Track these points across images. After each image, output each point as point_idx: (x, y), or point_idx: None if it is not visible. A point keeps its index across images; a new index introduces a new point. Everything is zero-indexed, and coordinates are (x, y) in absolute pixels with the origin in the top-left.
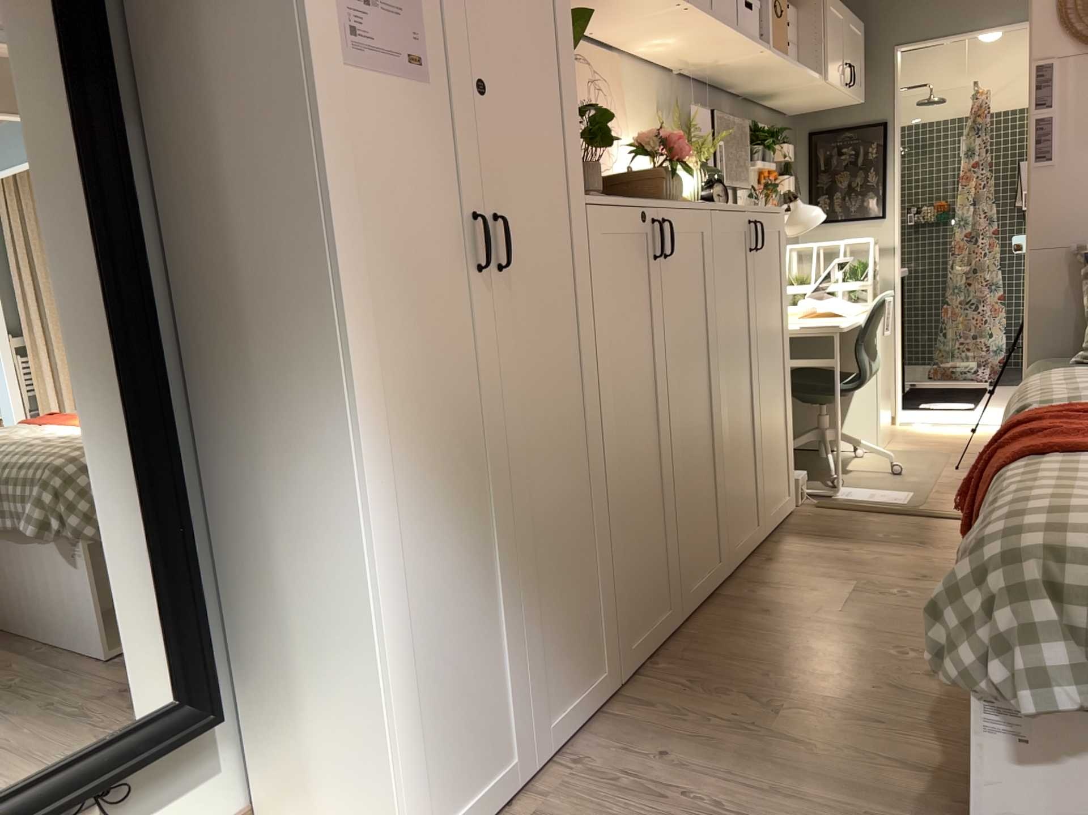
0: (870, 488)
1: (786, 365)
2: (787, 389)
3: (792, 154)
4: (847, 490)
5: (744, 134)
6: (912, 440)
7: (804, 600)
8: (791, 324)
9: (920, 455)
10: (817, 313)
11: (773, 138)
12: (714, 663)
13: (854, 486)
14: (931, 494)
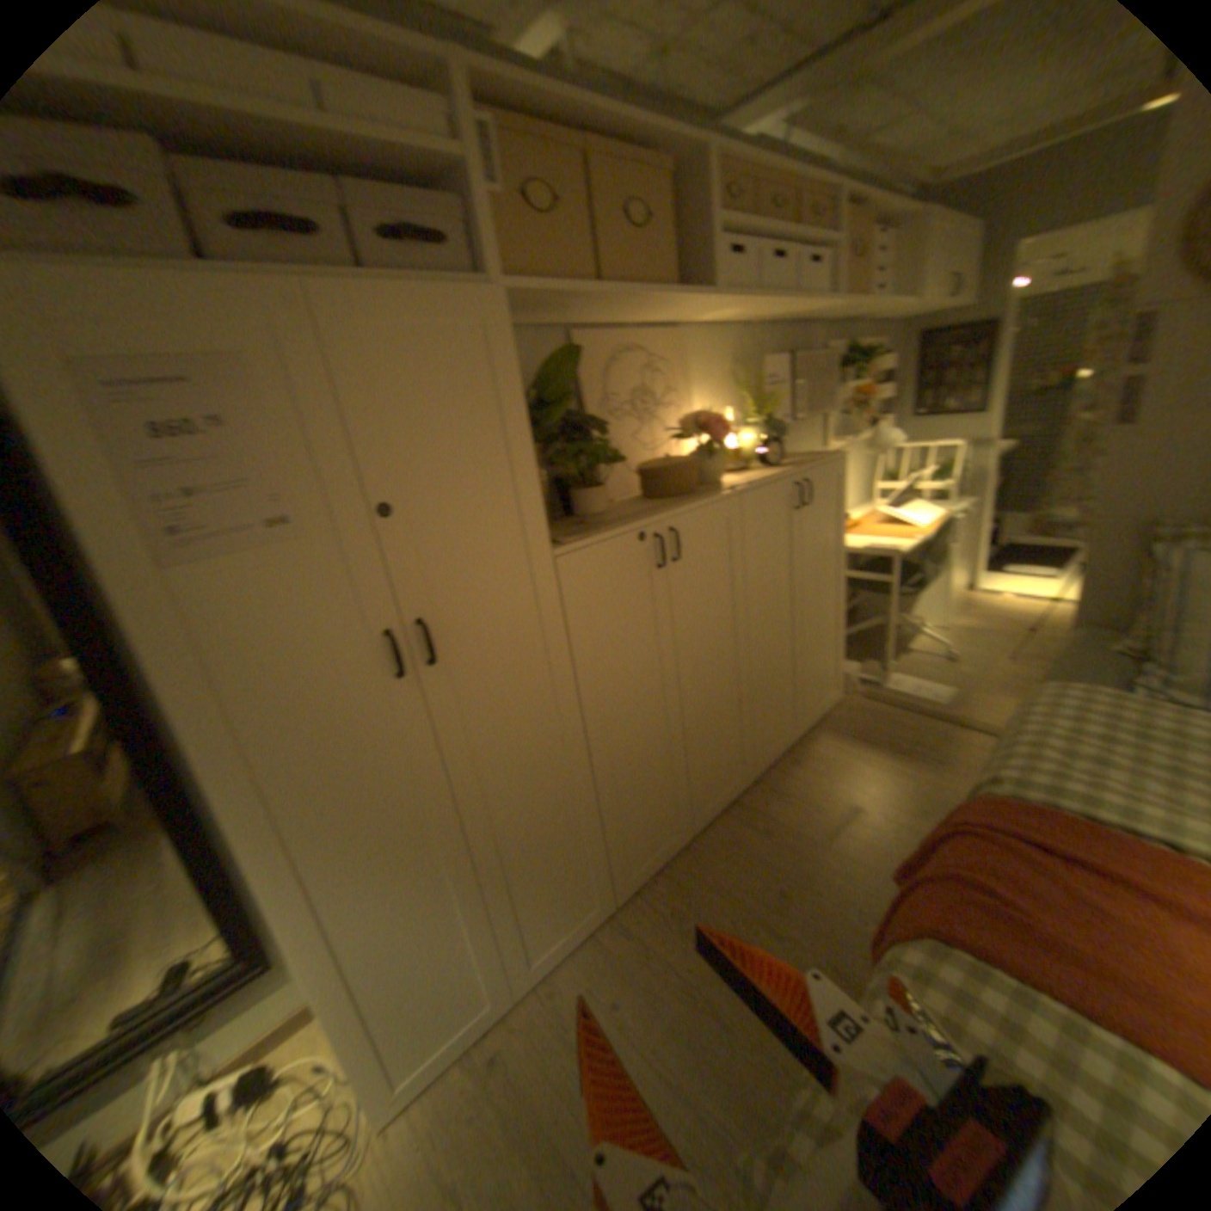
0: (920, 681)
1: (841, 590)
2: (842, 609)
3: (905, 355)
4: (899, 680)
5: (841, 357)
6: (984, 618)
7: (805, 826)
8: (859, 543)
9: (984, 639)
10: (895, 522)
11: (879, 349)
12: (701, 894)
13: (907, 676)
14: (975, 697)
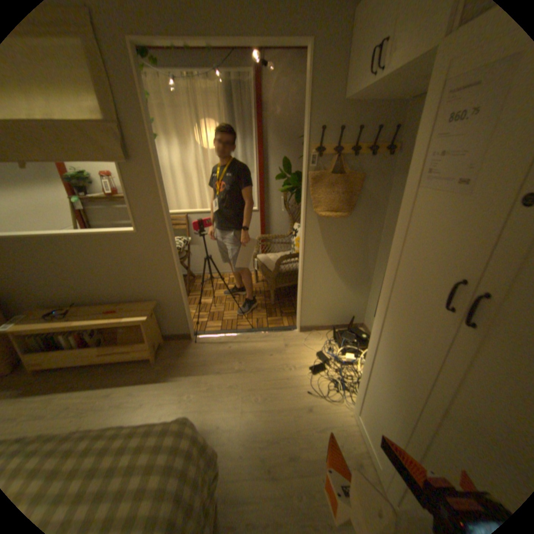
0: None
1: None
2: None
3: None
4: None
5: None
6: None
7: None
8: None
9: None
10: None
11: None
12: None
13: None
14: None
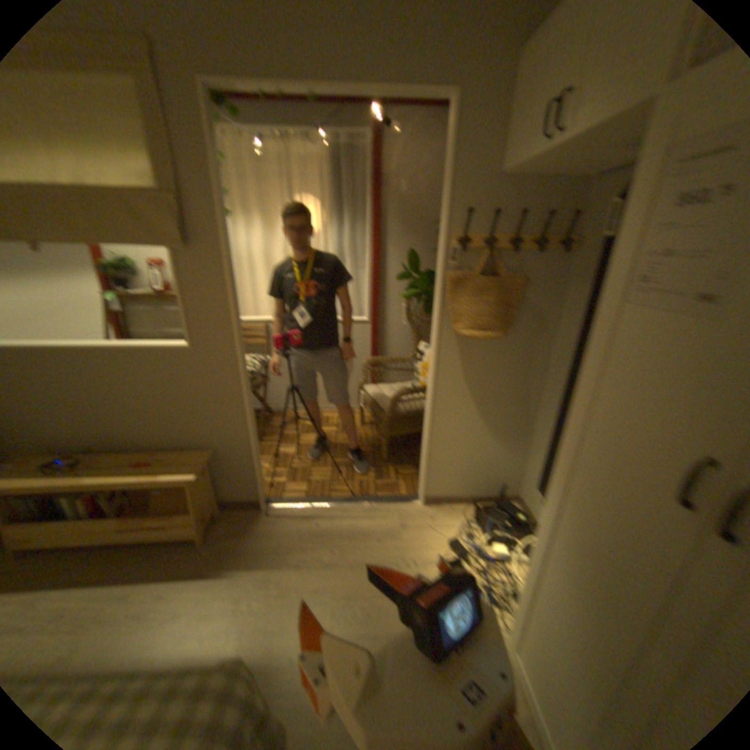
0: None
1: None
2: None
3: None
4: None
5: None
6: None
7: None
8: None
9: None
10: None
11: None
12: None
13: None
14: None
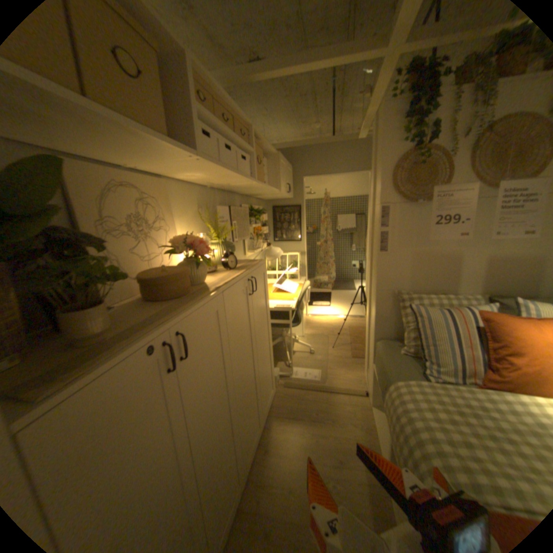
0: (305, 368)
1: (270, 332)
2: (271, 342)
3: (268, 214)
4: (296, 370)
5: (248, 211)
6: (315, 327)
7: (286, 509)
8: (271, 303)
9: (319, 338)
10: (281, 290)
11: (260, 210)
12: None
13: (298, 367)
14: (329, 371)
